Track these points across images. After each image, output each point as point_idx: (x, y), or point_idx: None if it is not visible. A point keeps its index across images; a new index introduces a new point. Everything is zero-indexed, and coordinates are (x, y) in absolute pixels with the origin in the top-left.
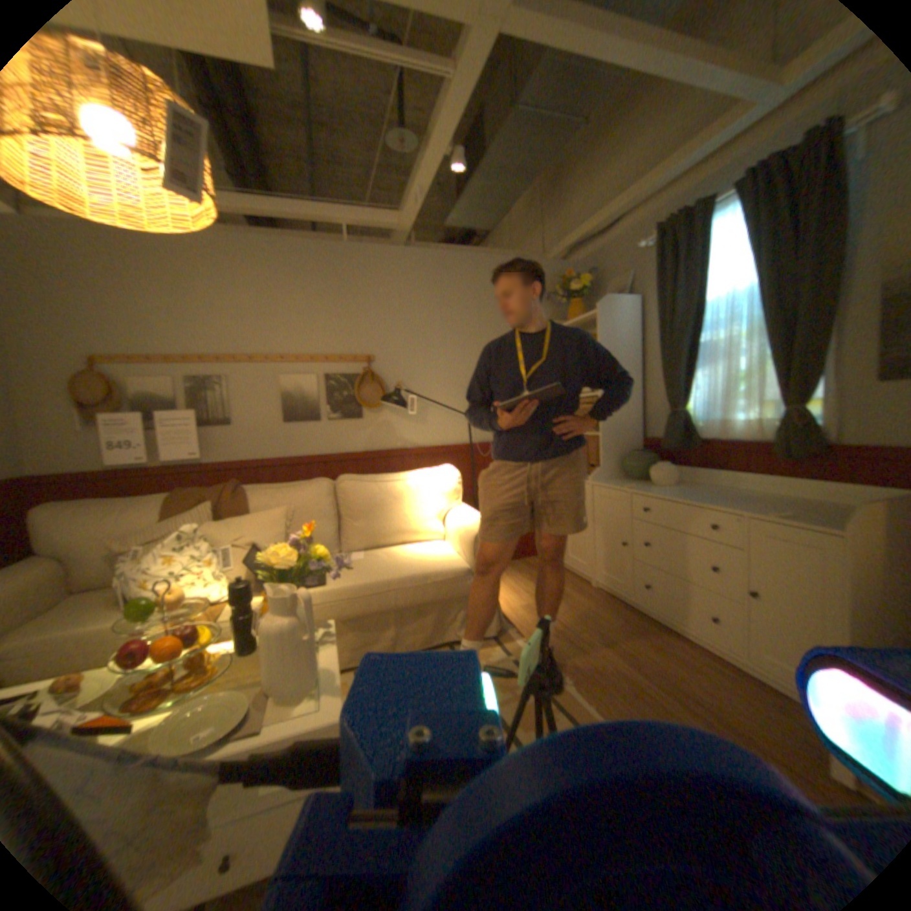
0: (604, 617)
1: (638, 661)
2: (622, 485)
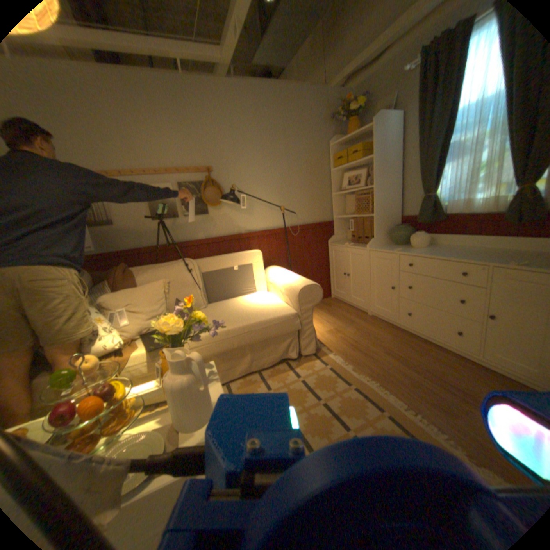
0: (380, 334)
1: (409, 362)
2: (391, 249)
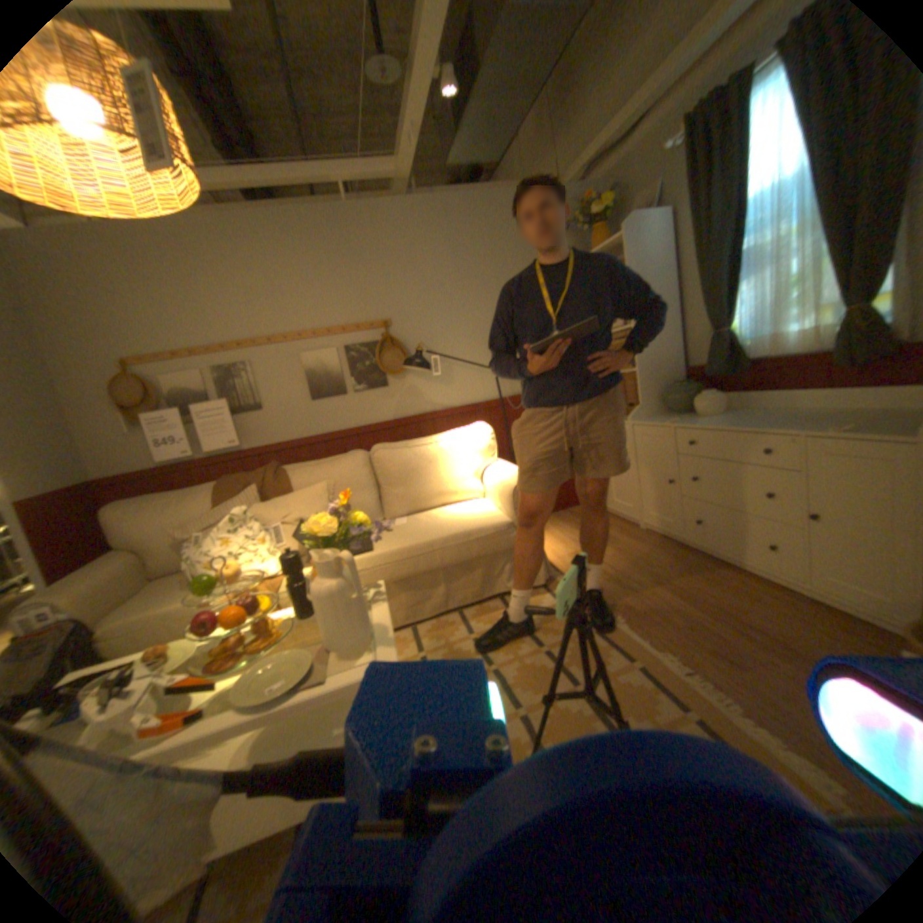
0: (654, 557)
1: (691, 595)
2: (665, 421)
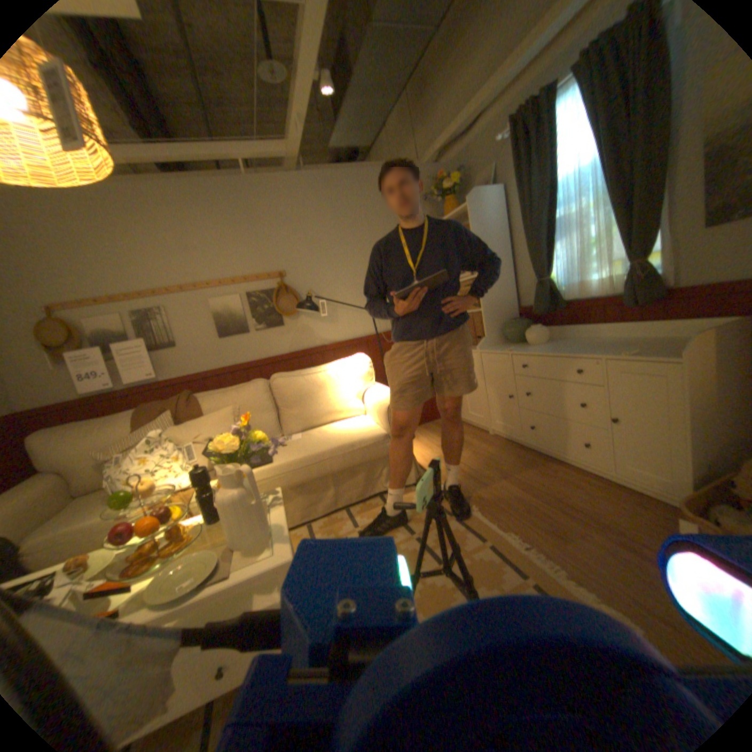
0: (500, 456)
1: (529, 485)
2: (504, 349)
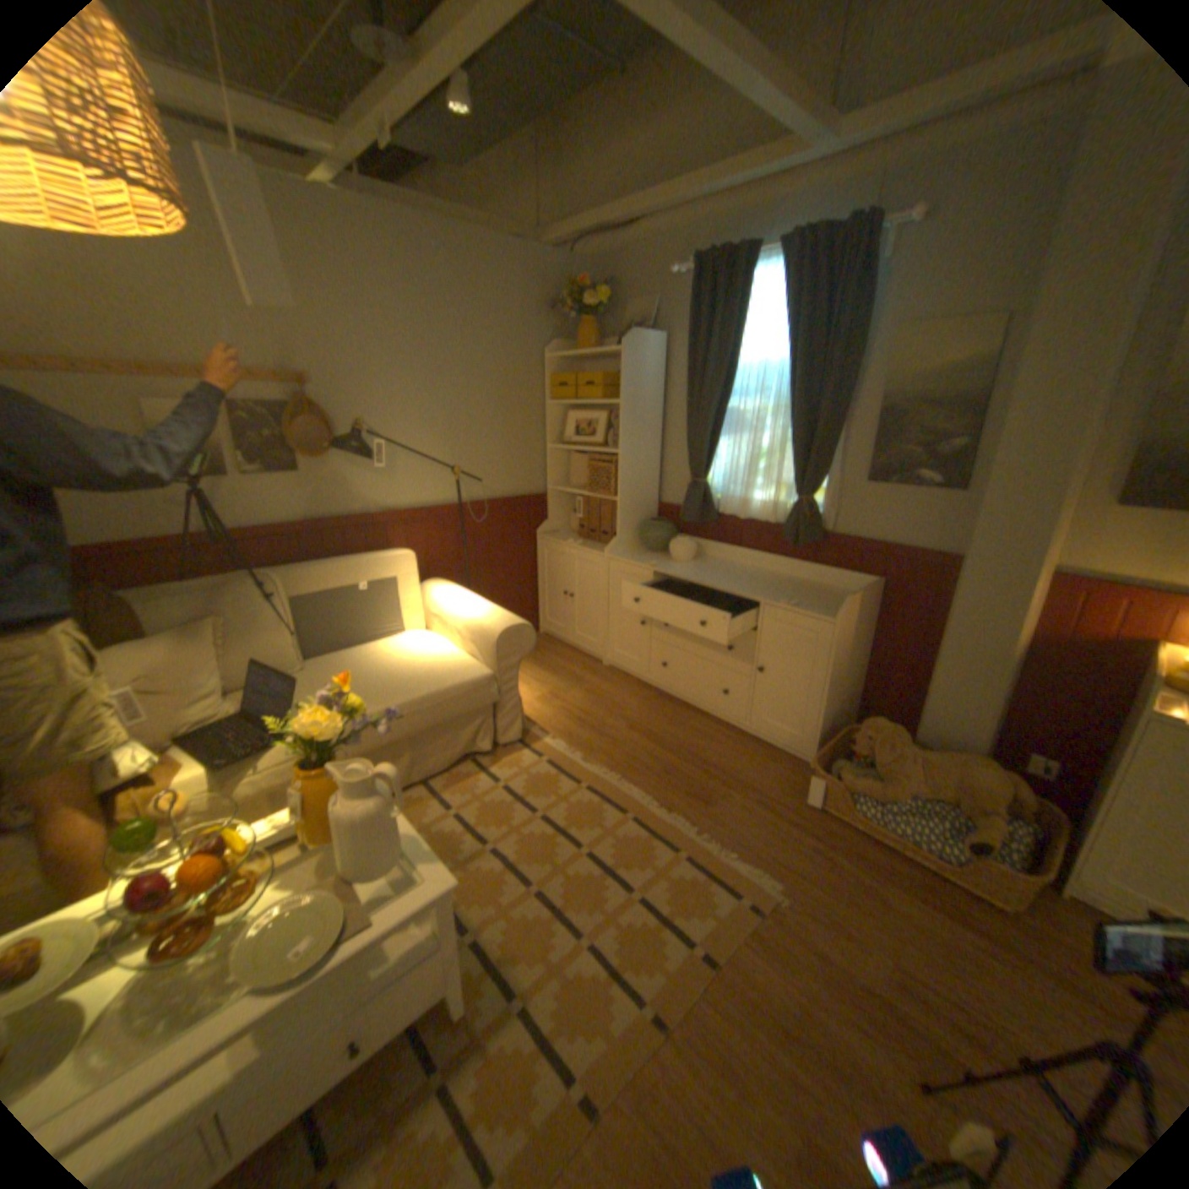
0: (621, 698)
1: (660, 738)
2: (642, 562)
